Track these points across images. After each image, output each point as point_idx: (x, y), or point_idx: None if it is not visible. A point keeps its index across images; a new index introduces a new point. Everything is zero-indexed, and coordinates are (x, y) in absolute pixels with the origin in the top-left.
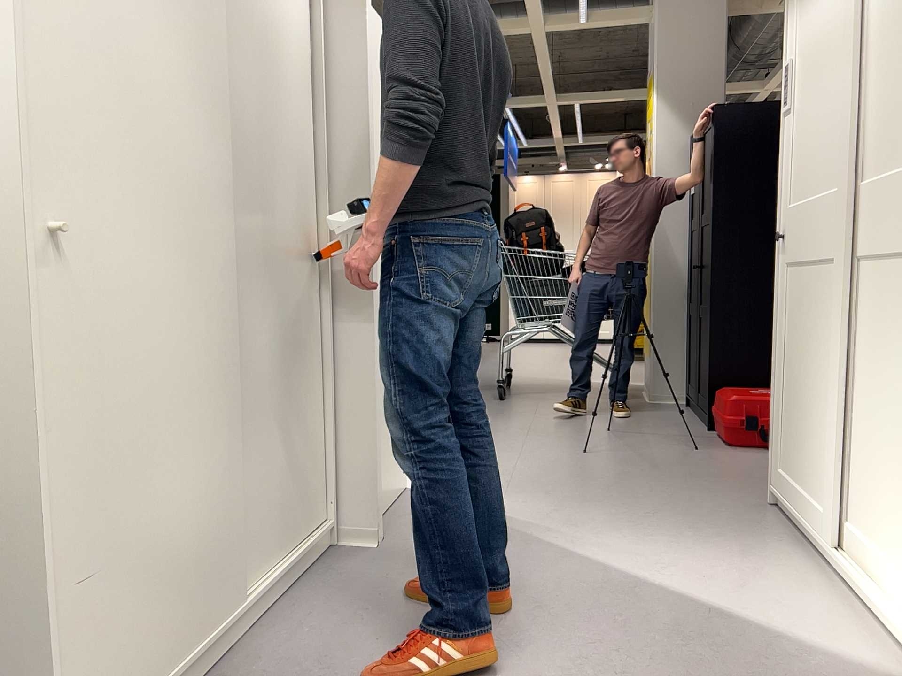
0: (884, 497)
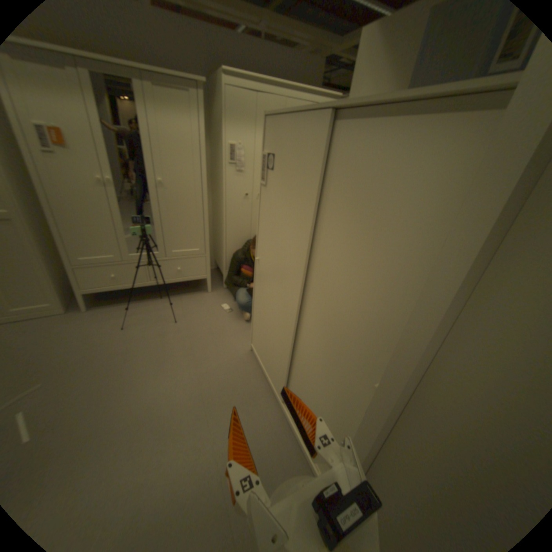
0: None
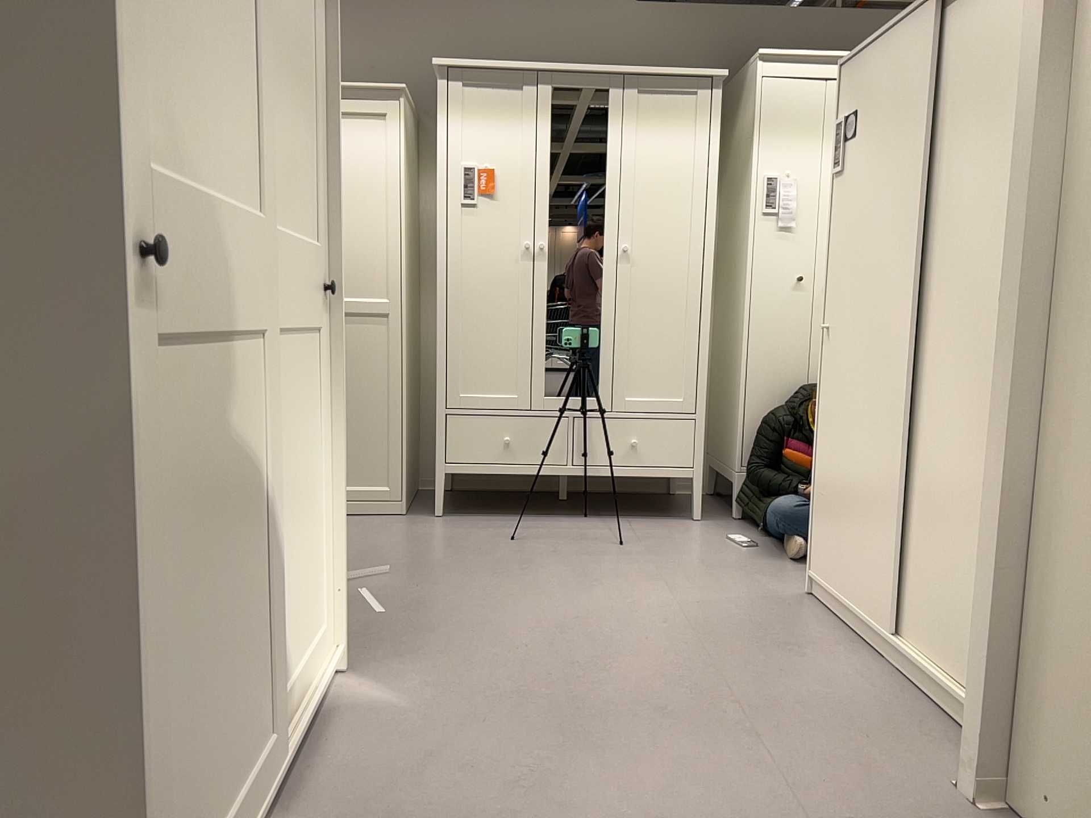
0: (297, 601)
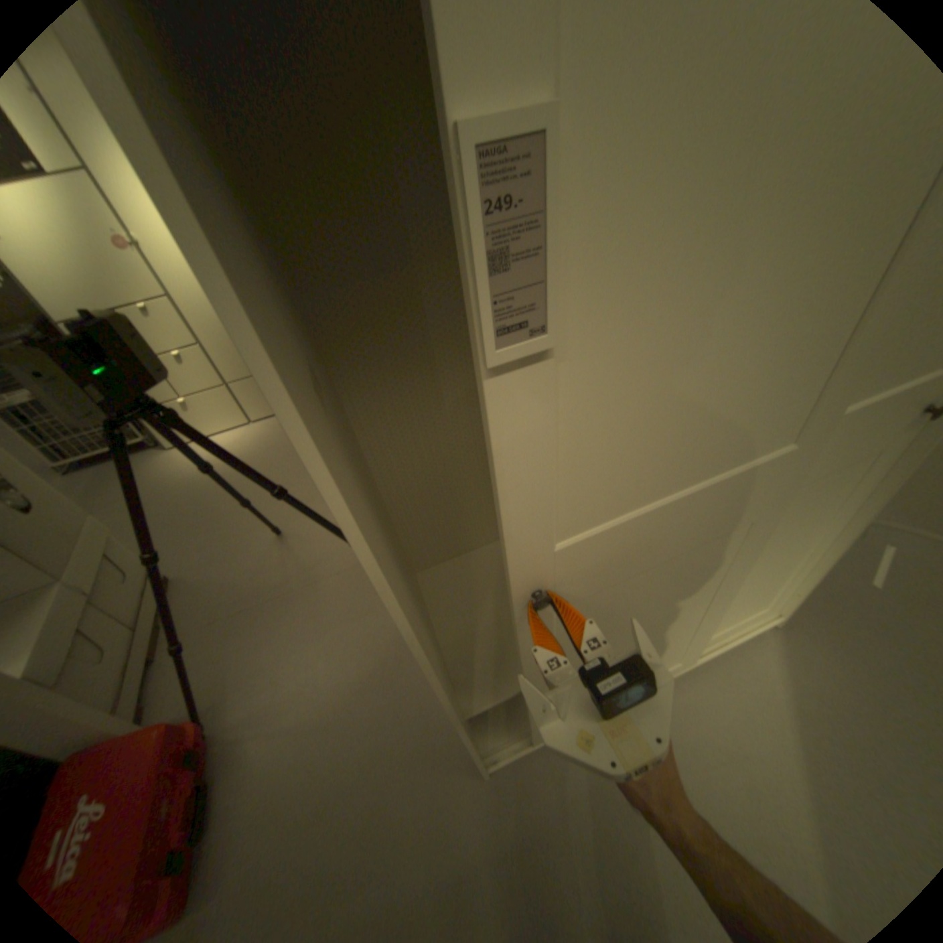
0: (732, 613)
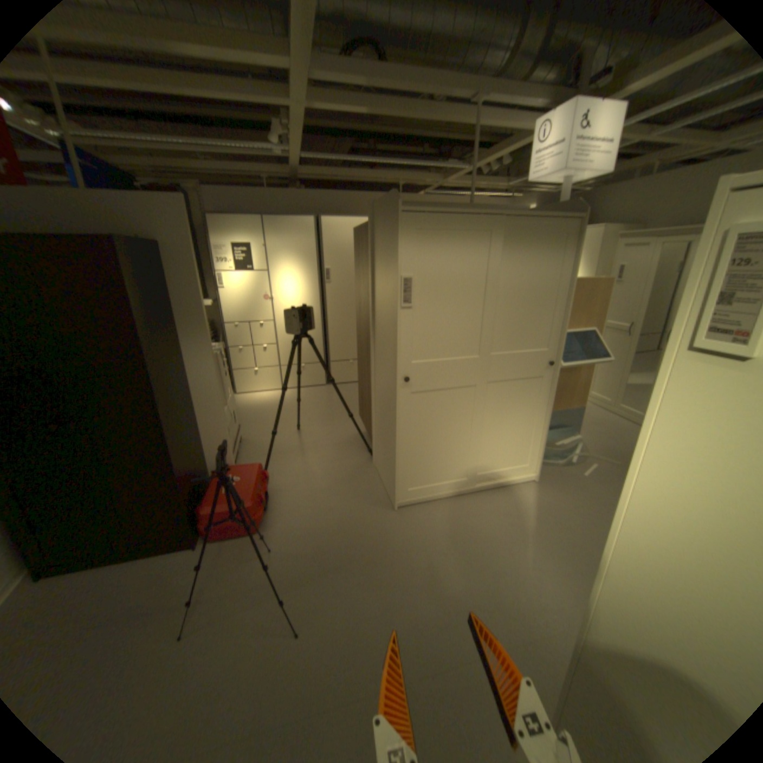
0: (507, 453)
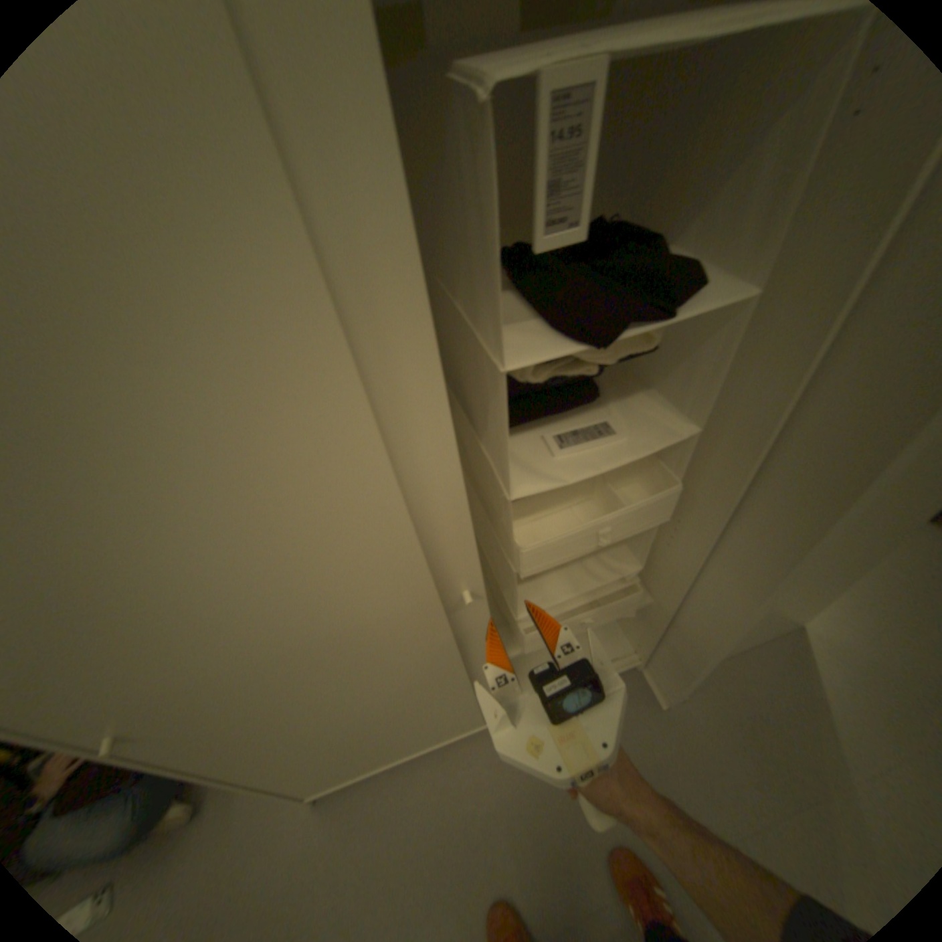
0: None
